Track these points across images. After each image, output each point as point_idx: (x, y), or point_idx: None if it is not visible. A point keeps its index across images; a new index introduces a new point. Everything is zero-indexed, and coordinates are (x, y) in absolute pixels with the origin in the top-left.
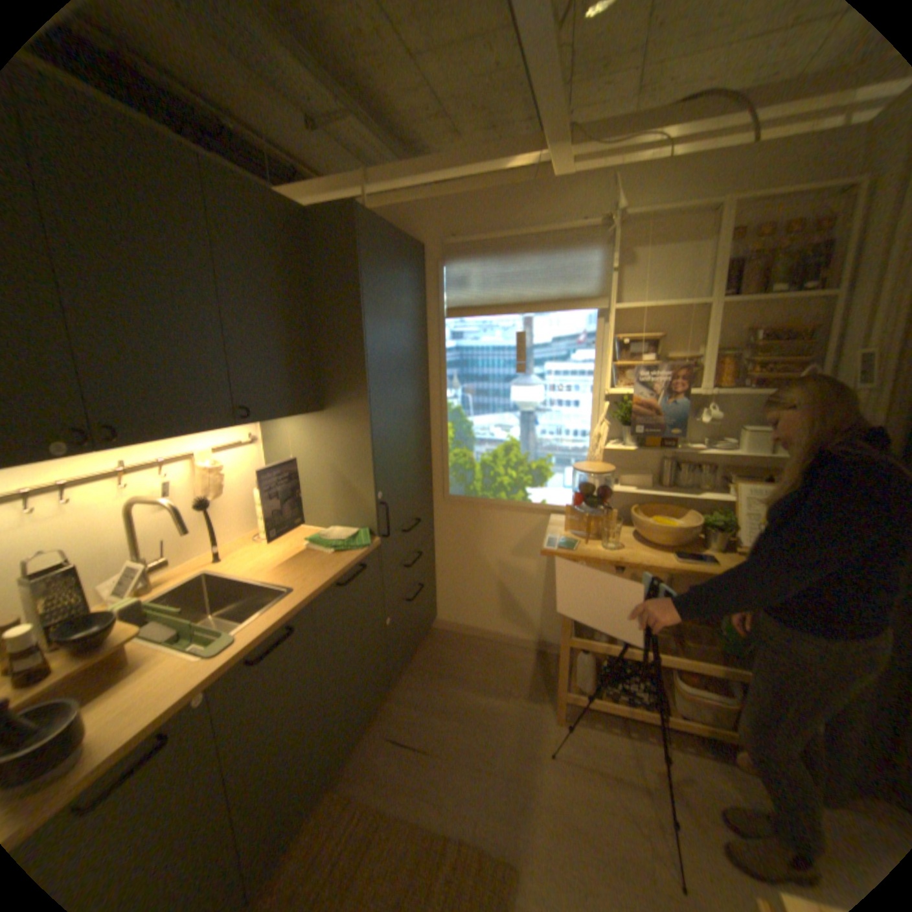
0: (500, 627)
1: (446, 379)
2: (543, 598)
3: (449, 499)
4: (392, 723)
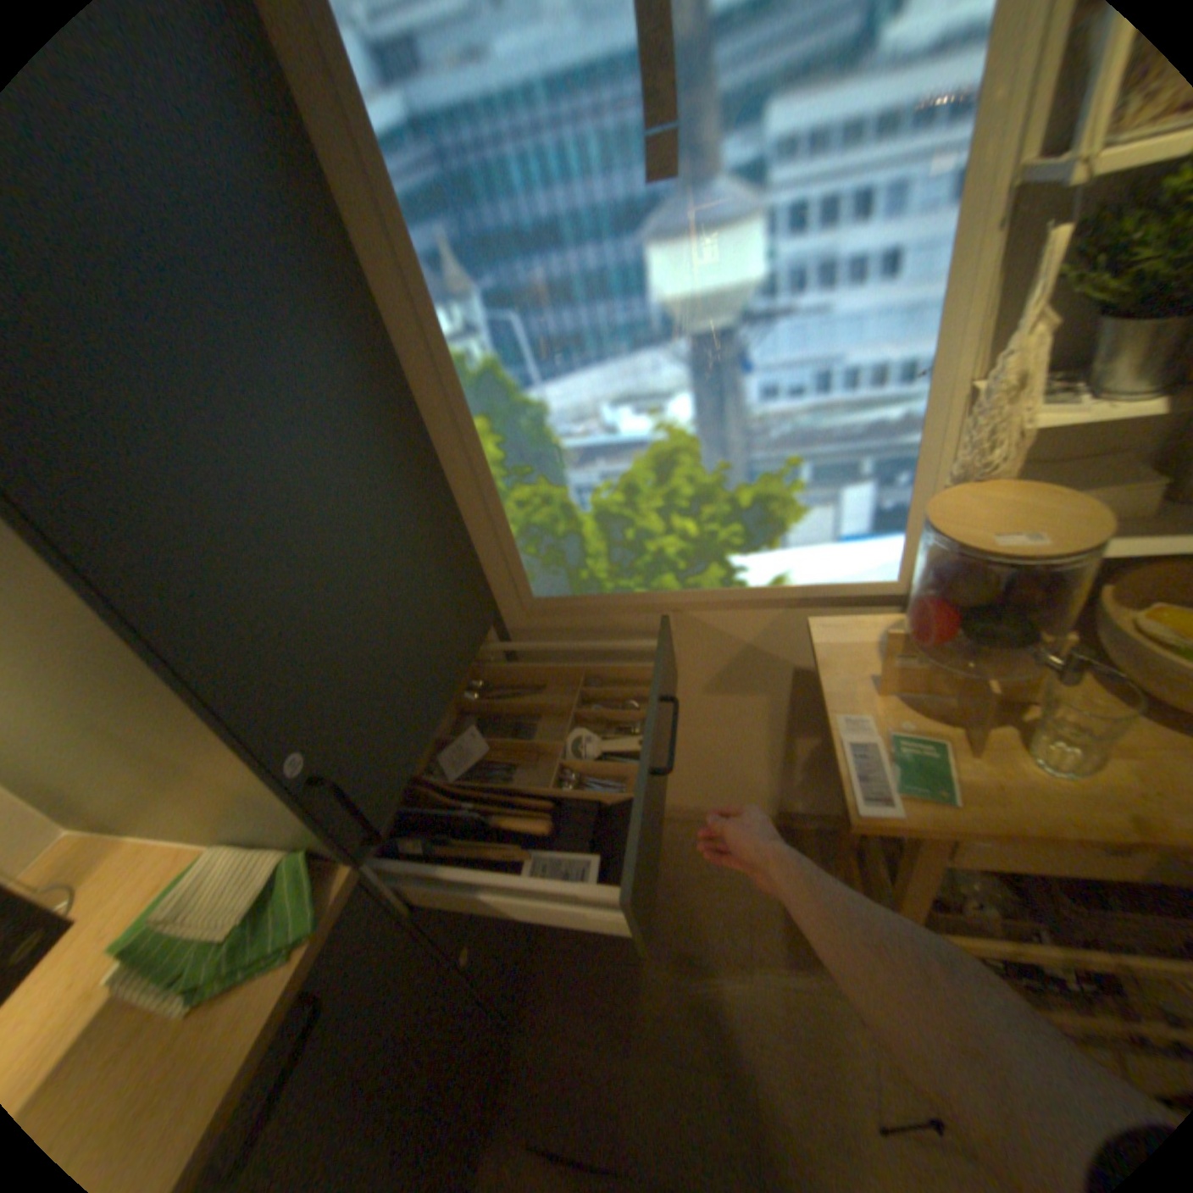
0: (698, 799)
1: (421, 266)
2: (785, 753)
3: (537, 605)
4: (534, 1092)
